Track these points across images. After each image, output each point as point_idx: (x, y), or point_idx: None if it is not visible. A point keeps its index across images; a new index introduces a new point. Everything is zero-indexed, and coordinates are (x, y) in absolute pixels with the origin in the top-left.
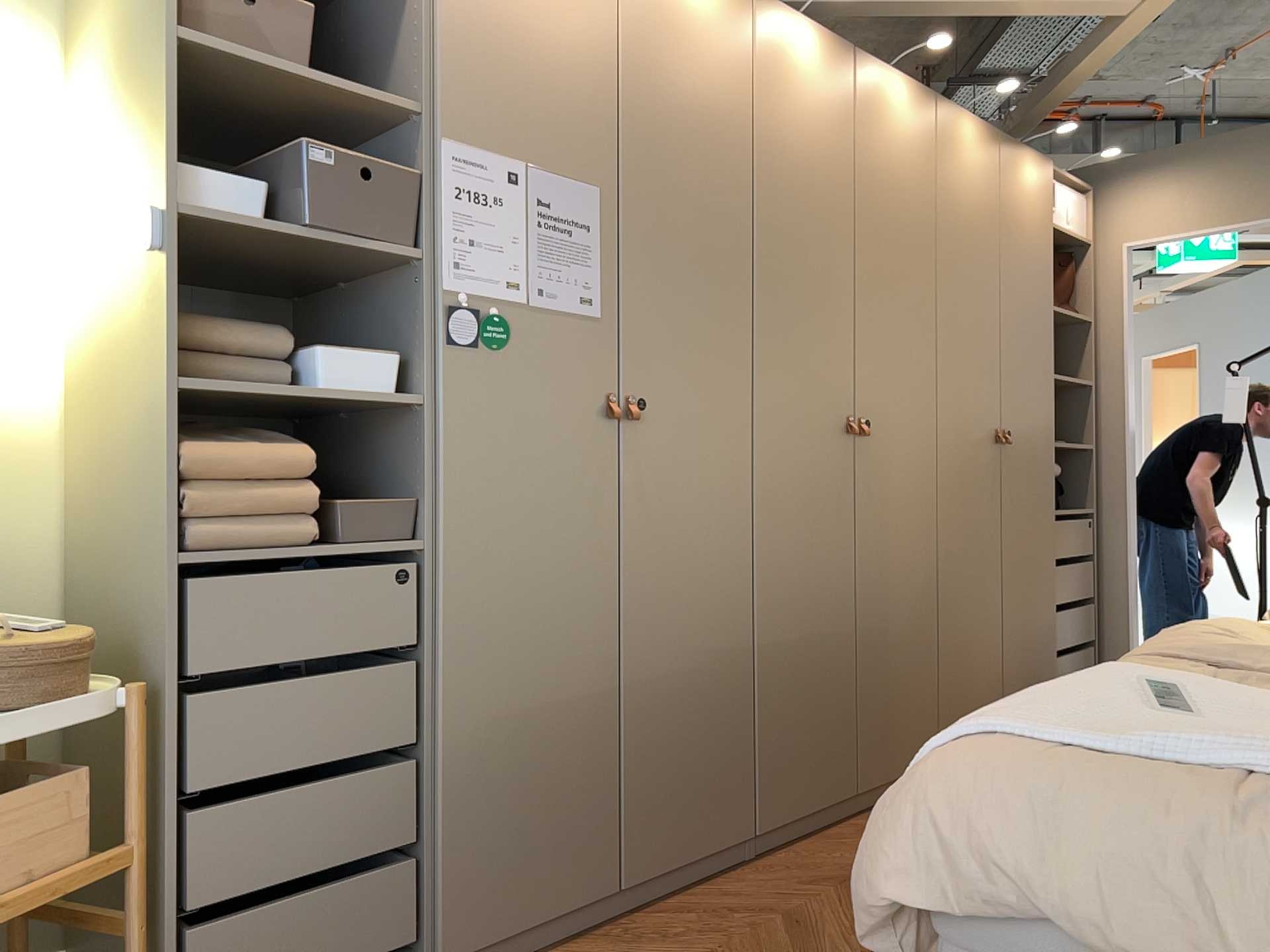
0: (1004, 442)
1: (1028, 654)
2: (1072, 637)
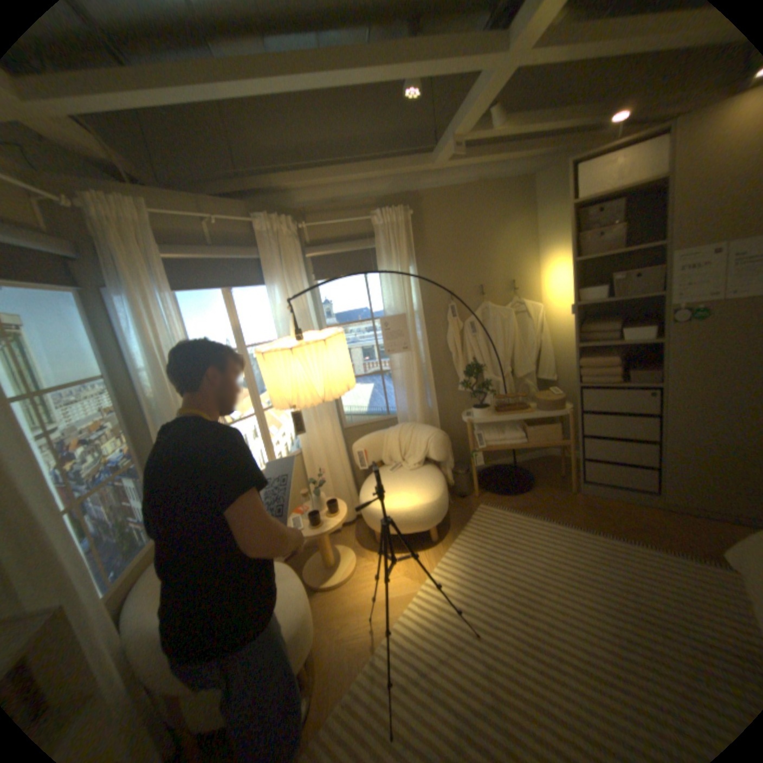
0: None
1: None
2: None
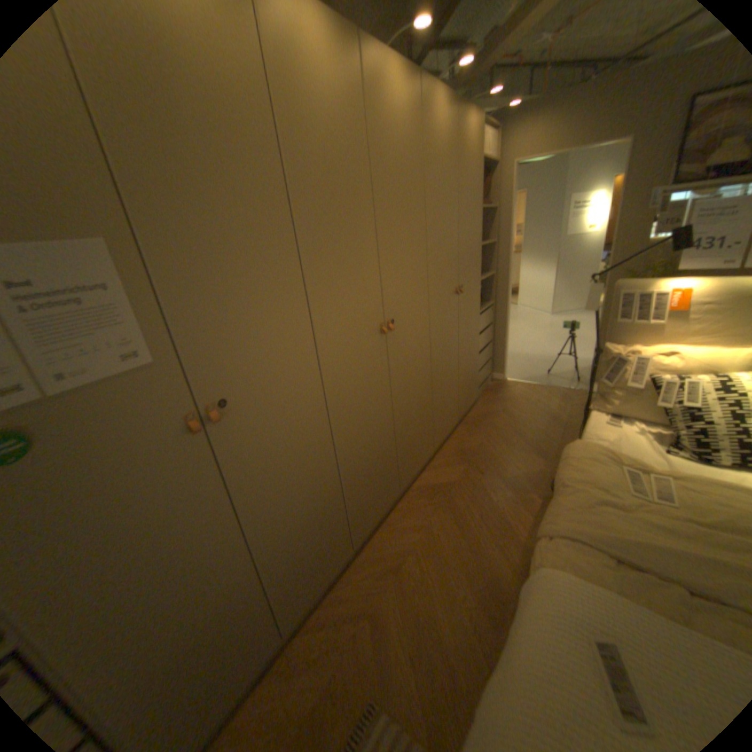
0: (464, 290)
1: (472, 379)
2: (487, 359)
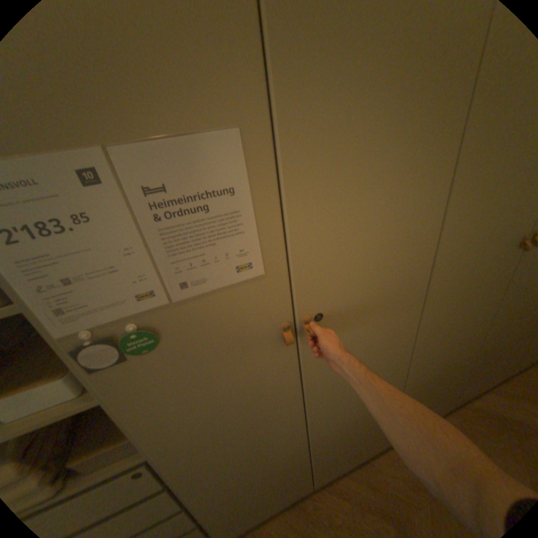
0: None
1: None
2: None
